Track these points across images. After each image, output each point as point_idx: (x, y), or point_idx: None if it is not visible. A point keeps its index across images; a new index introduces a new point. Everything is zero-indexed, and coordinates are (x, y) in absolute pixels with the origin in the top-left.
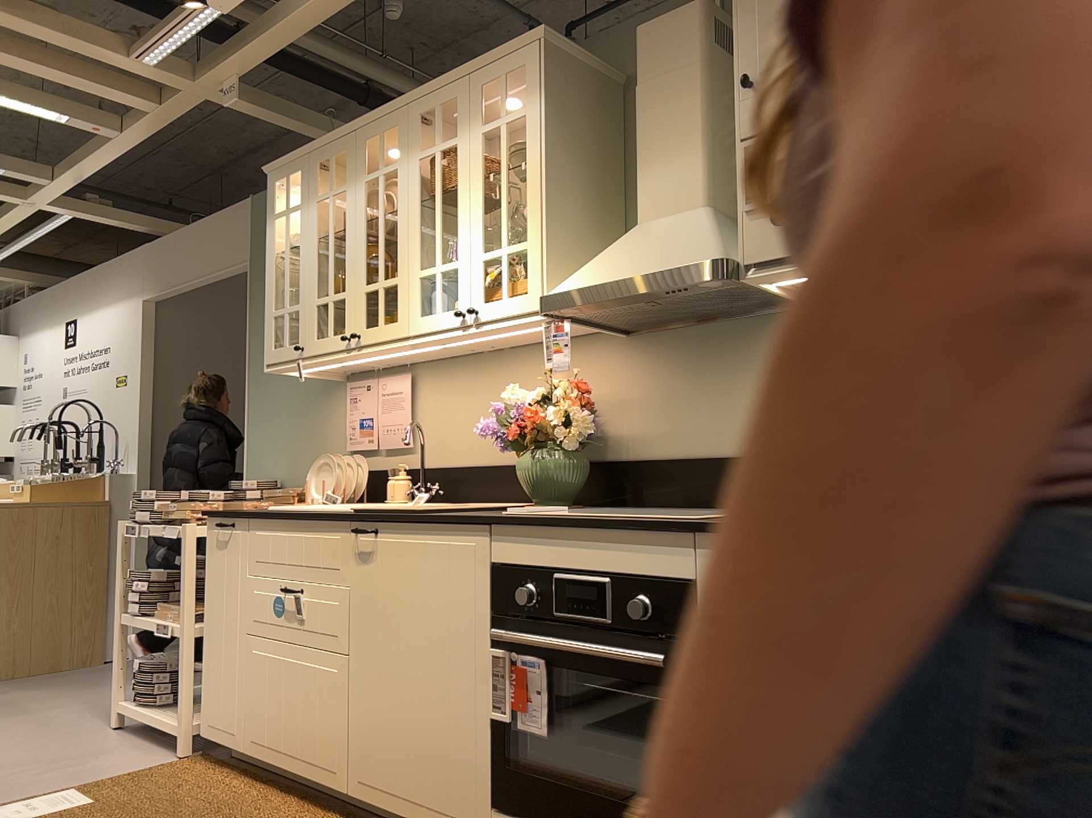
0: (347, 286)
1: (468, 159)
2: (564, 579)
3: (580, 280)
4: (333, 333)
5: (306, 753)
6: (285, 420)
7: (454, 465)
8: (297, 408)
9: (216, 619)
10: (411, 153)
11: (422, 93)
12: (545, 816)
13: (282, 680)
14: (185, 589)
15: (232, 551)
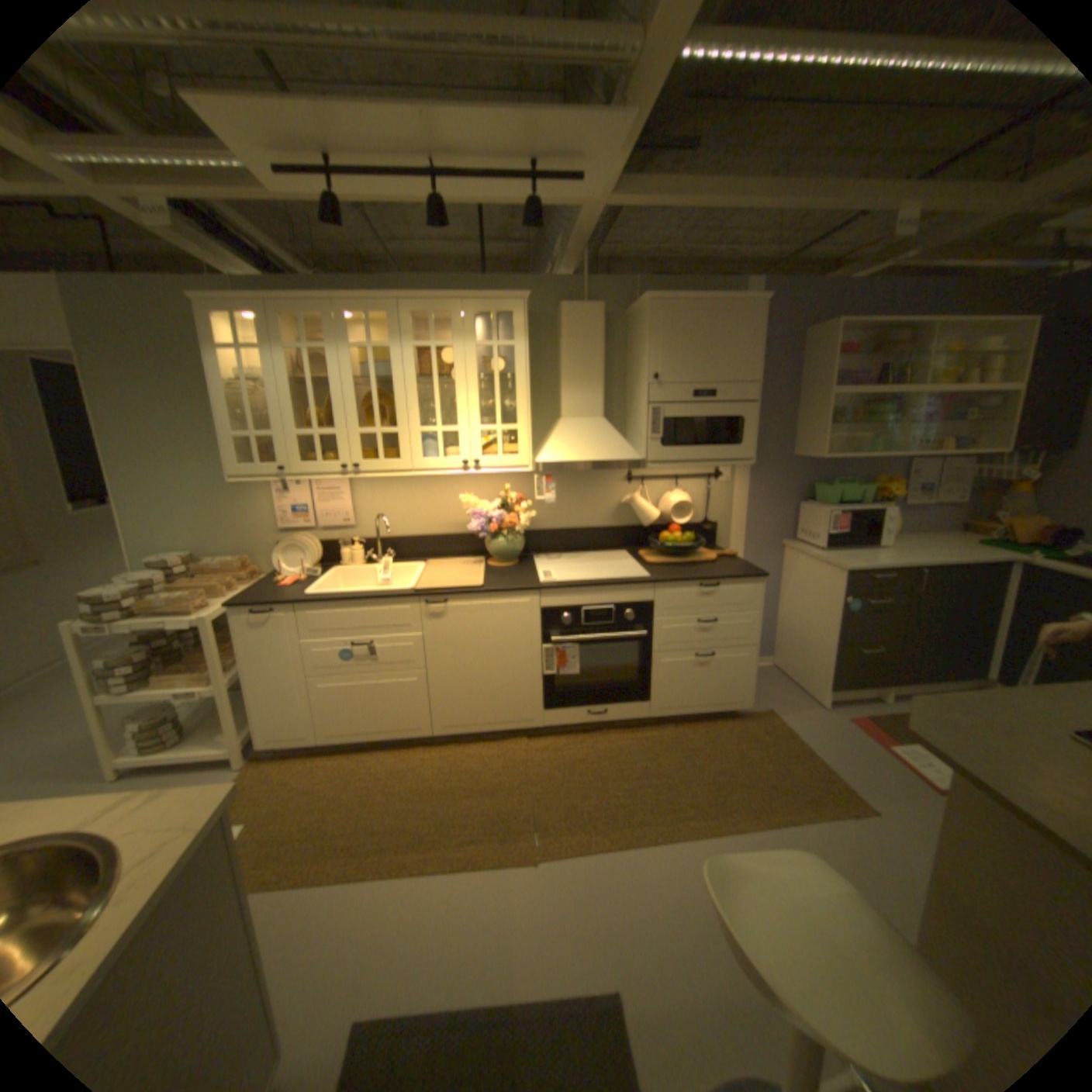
0: (339, 427)
1: (465, 361)
2: (588, 609)
3: (560, 457)
4: (315, 457)
5: (391, 727)
6: (180, 504)
7: (398, 536)
8: (198, 494)
9: (261, 676)
10: (405, 339)
11: (415, 296)
12: (575, 703)
13: (359, 696)
14: (199, 662)
15: (275, 628)
